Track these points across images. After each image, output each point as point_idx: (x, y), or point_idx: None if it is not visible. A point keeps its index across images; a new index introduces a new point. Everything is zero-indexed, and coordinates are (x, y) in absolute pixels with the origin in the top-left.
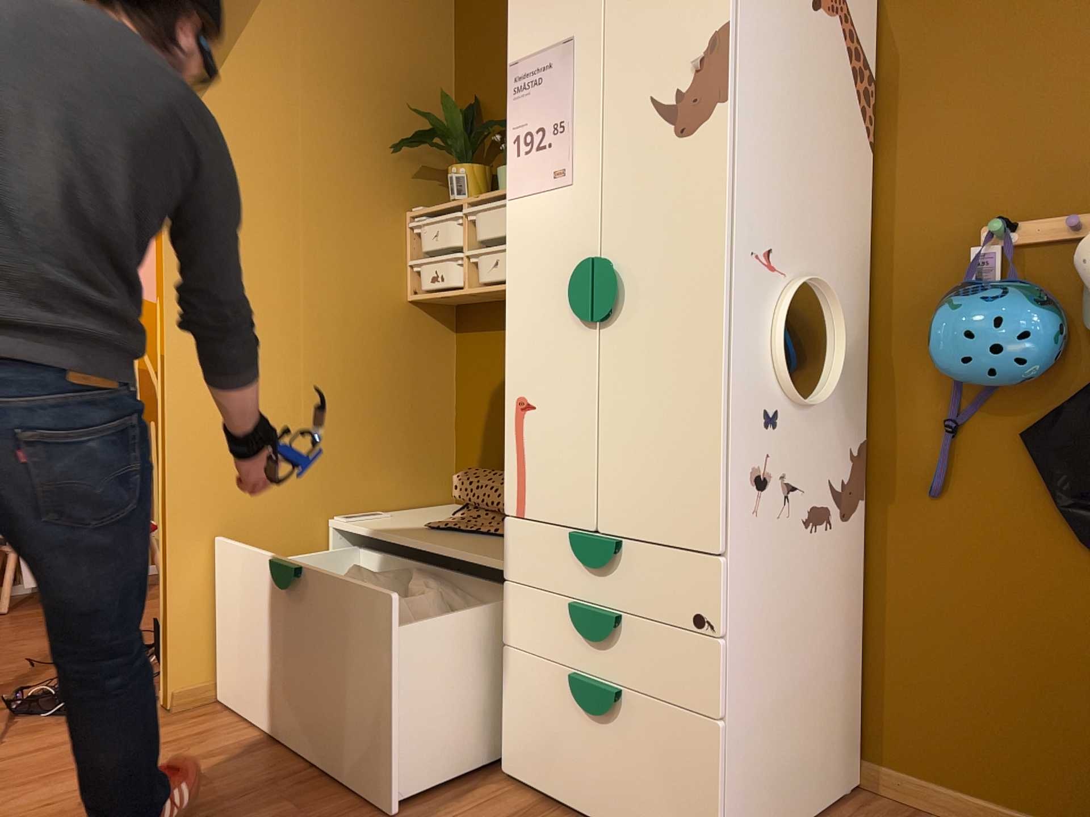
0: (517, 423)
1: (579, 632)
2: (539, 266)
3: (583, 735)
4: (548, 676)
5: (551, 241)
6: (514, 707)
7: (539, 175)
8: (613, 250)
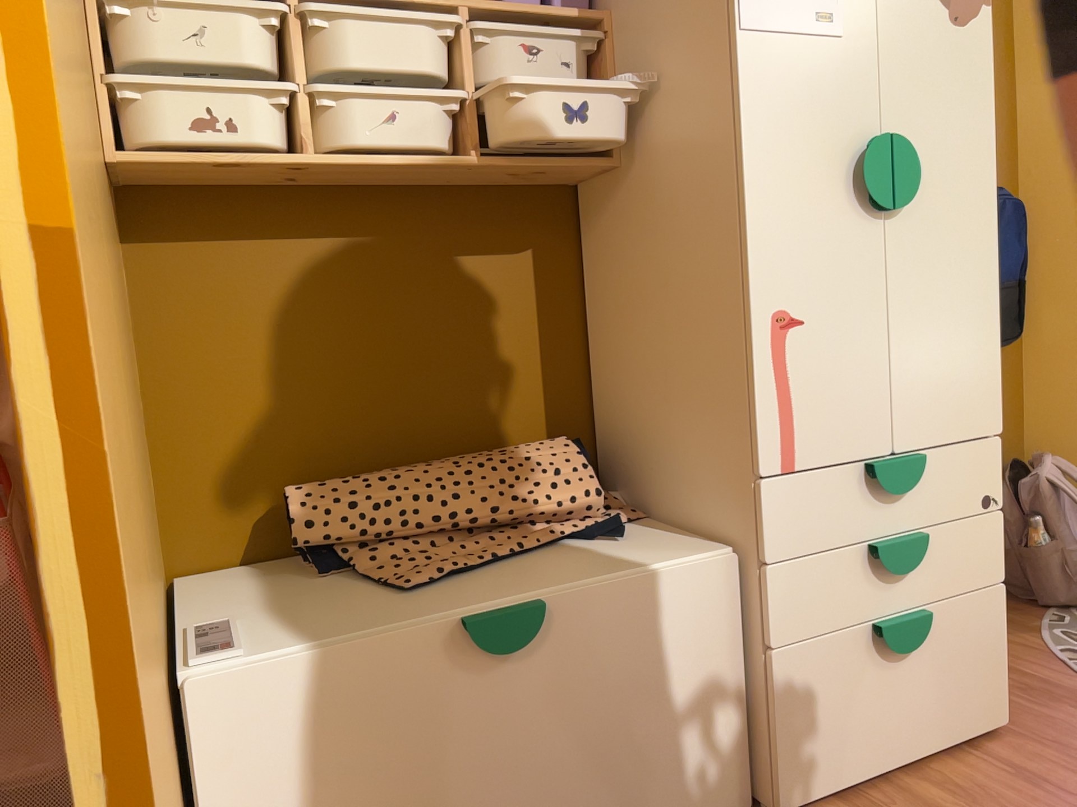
0: (778, 348)
1: (892, 571)
2: (798, 135)
3: (886, 686)
4: (841, 648)
5: (816, 105)
6: (798, 718)
7: (792, 10)
8: (894, 130)
